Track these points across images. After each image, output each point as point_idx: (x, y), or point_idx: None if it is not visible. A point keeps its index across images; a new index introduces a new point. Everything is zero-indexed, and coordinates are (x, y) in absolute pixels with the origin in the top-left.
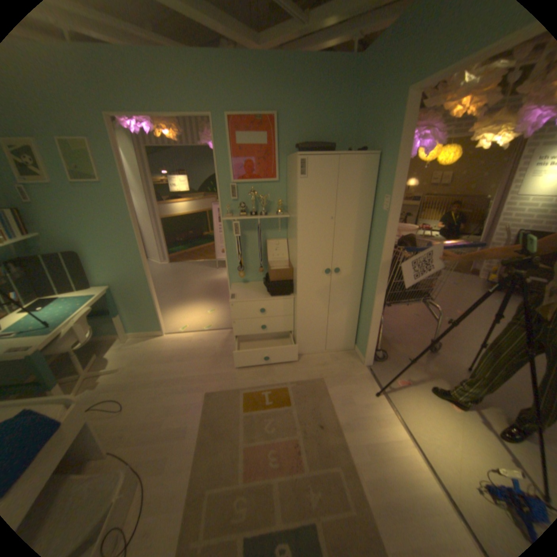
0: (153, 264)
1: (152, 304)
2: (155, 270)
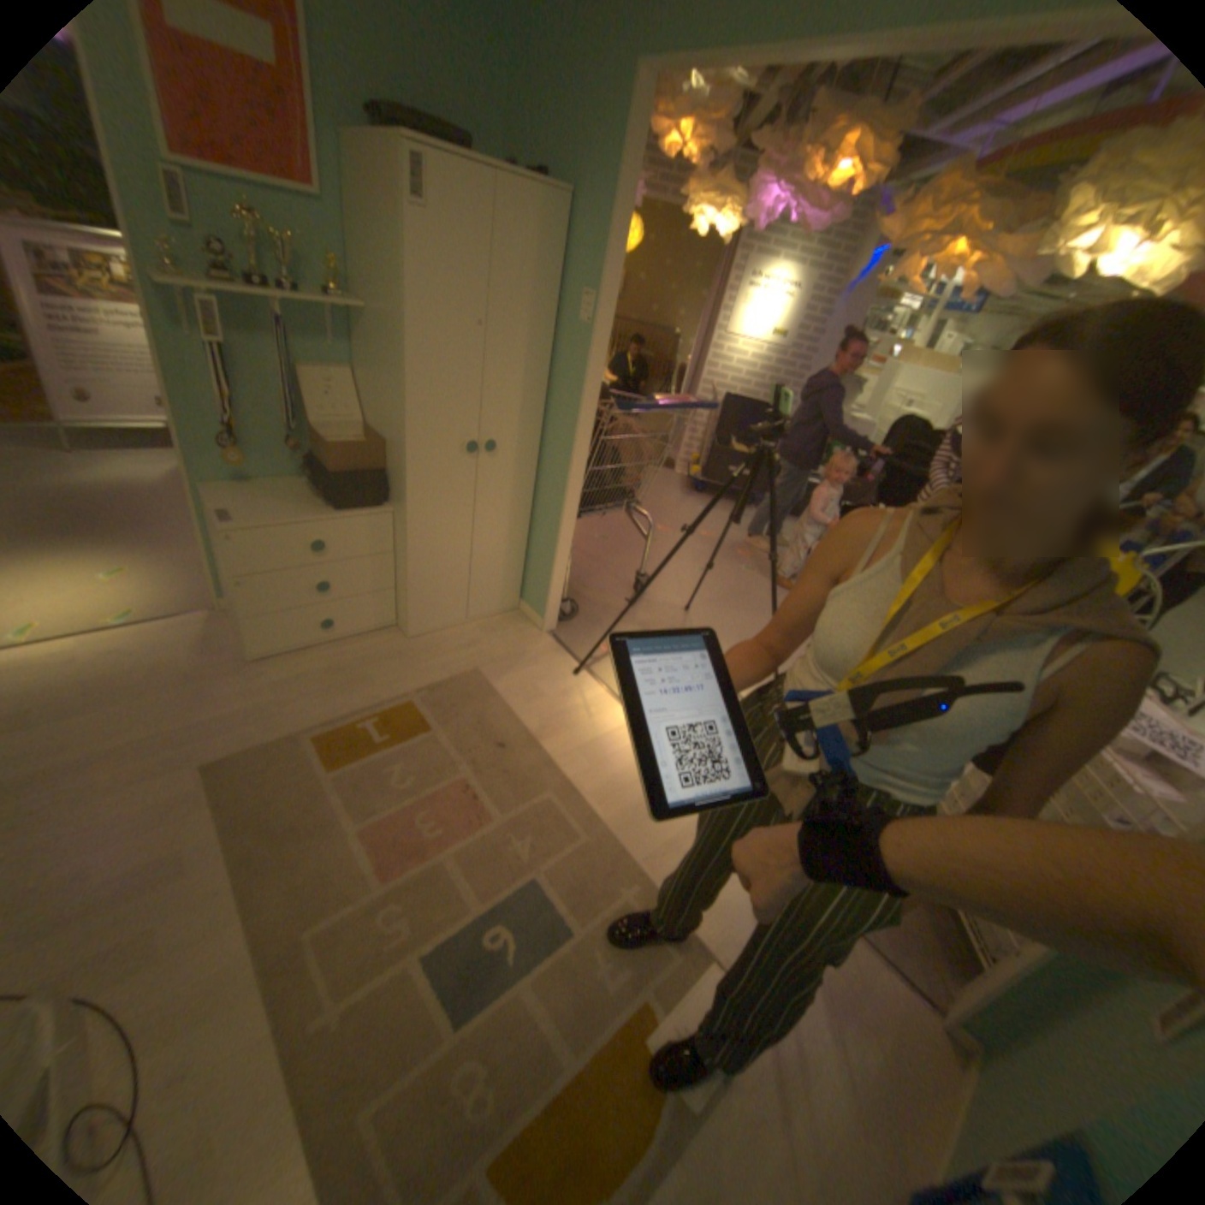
0: None
1: None
2: None
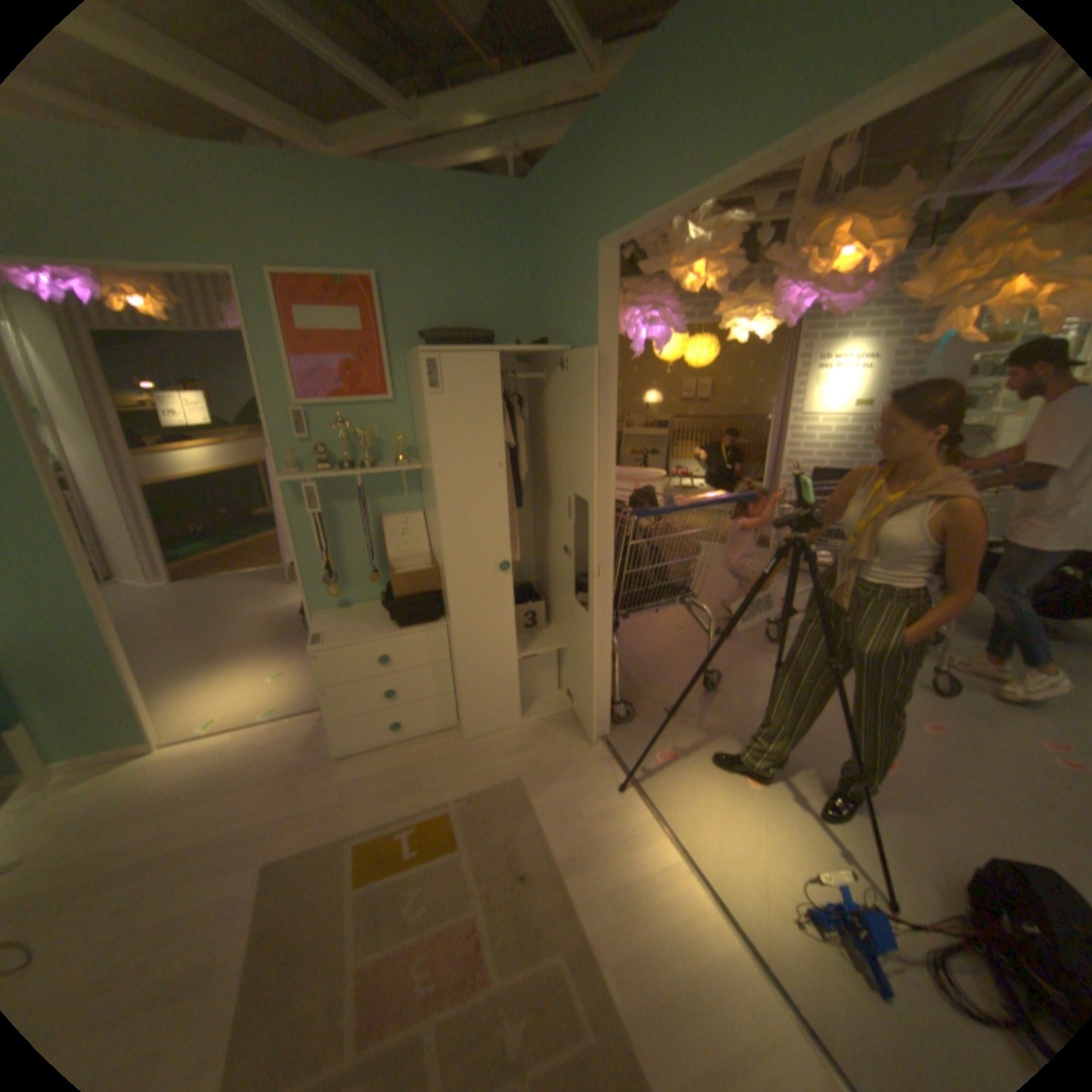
0: (126, 591)
1: (117, 685)
2: (134, 604)
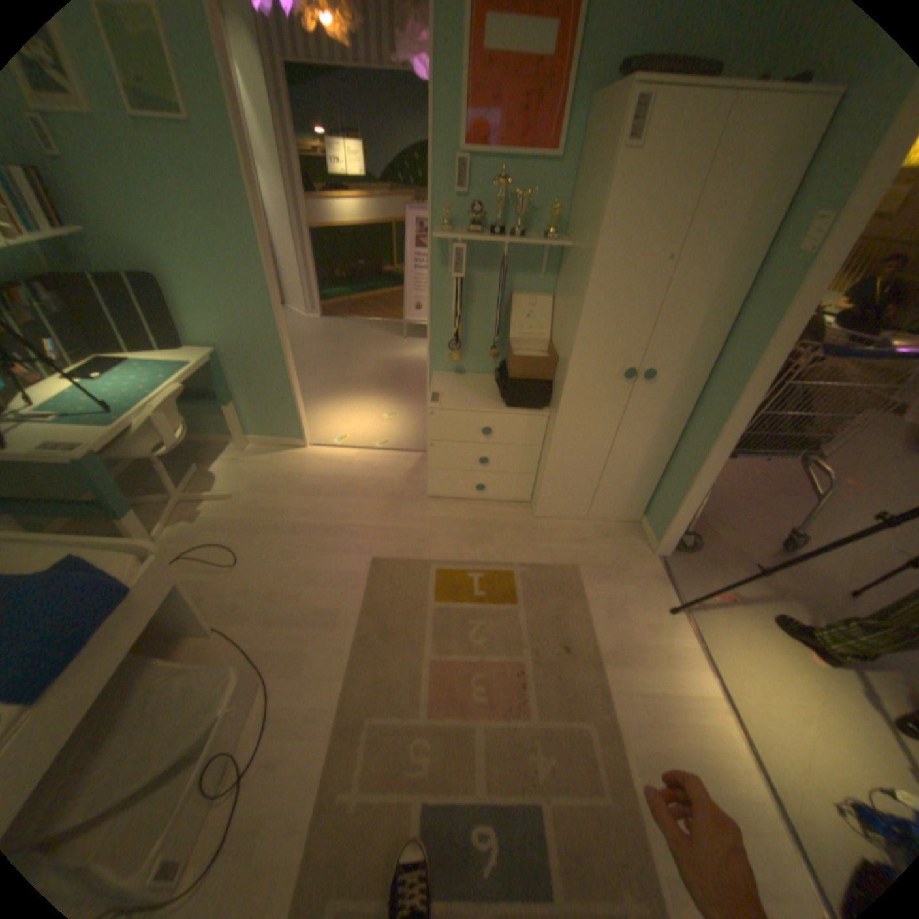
0: (293, 315)
1: (289, 391)
2: (298, 327)
